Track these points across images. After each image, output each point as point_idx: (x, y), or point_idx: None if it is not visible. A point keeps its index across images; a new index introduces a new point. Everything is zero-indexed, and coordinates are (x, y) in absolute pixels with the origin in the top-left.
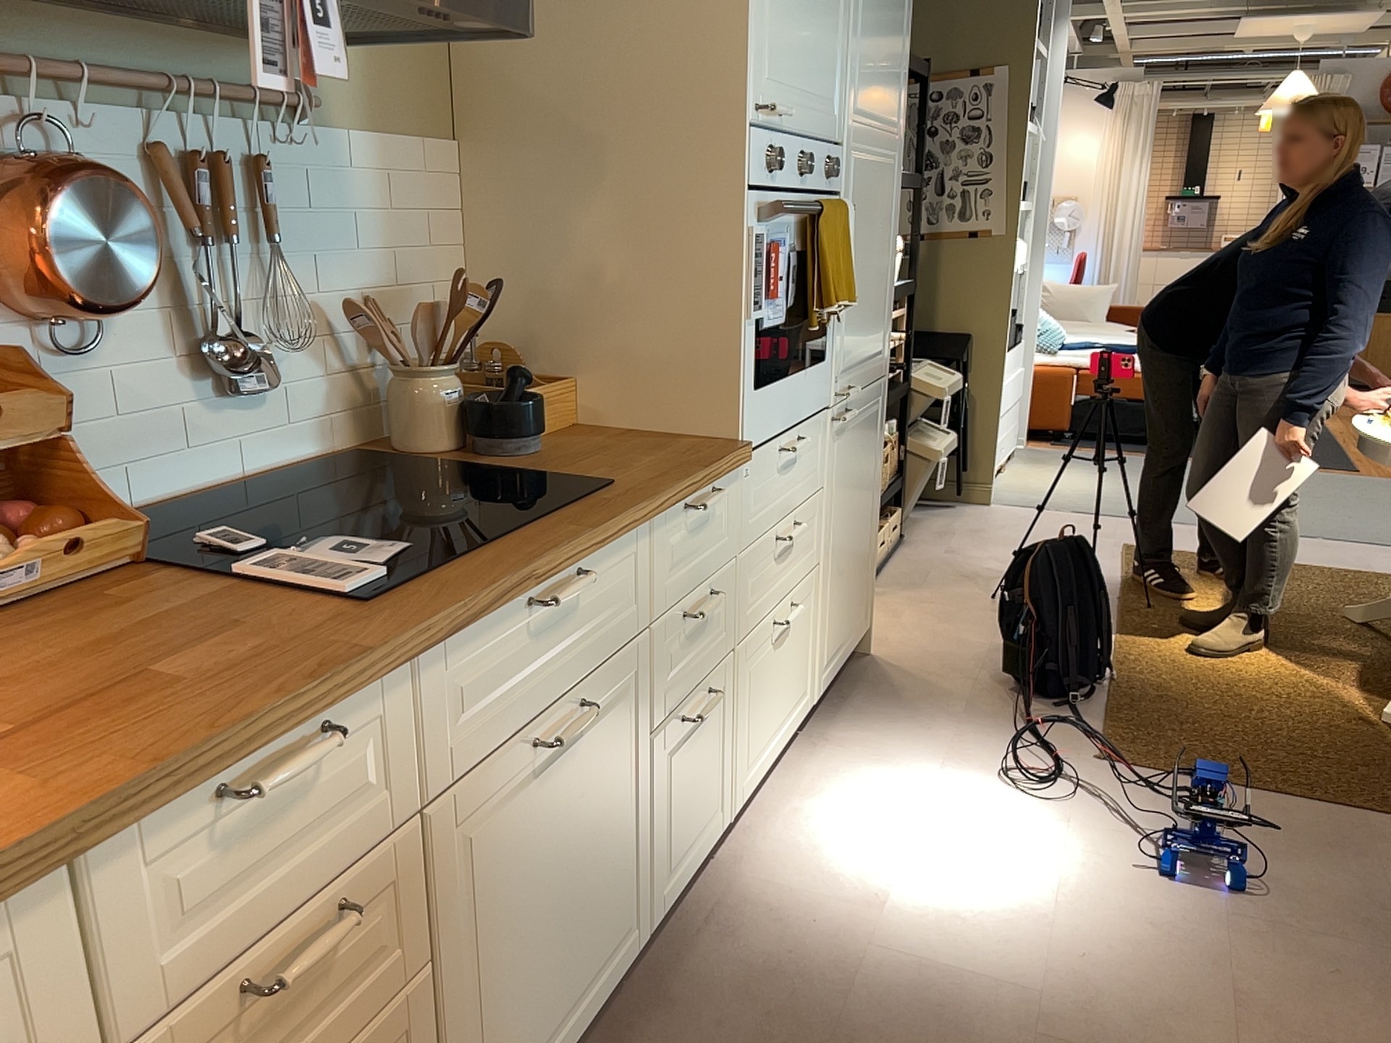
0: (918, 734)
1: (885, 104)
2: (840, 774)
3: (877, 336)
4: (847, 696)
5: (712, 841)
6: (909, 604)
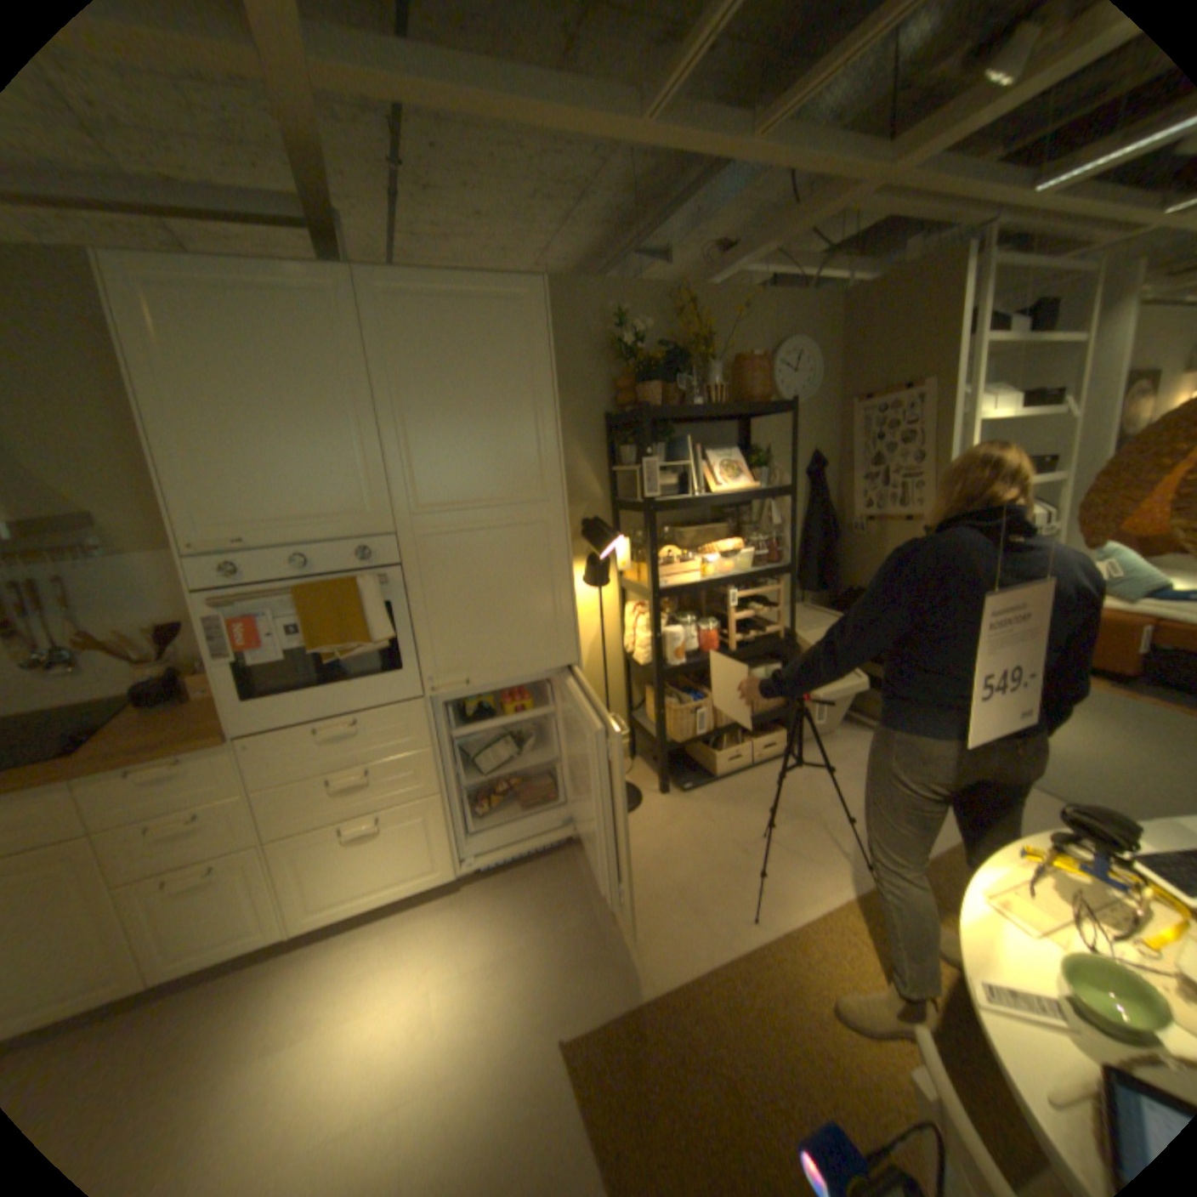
0: (505, 938)
1: (501, 484)
2: (421, 940)
3: (539, 640)
4: (527, 879)
5: (254, 951)
6: (695, 818)
